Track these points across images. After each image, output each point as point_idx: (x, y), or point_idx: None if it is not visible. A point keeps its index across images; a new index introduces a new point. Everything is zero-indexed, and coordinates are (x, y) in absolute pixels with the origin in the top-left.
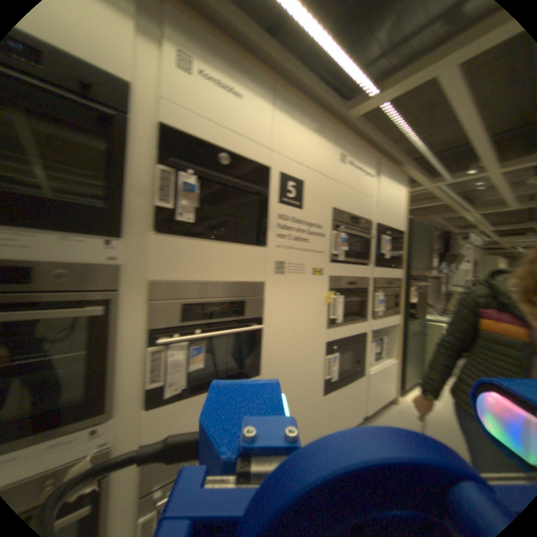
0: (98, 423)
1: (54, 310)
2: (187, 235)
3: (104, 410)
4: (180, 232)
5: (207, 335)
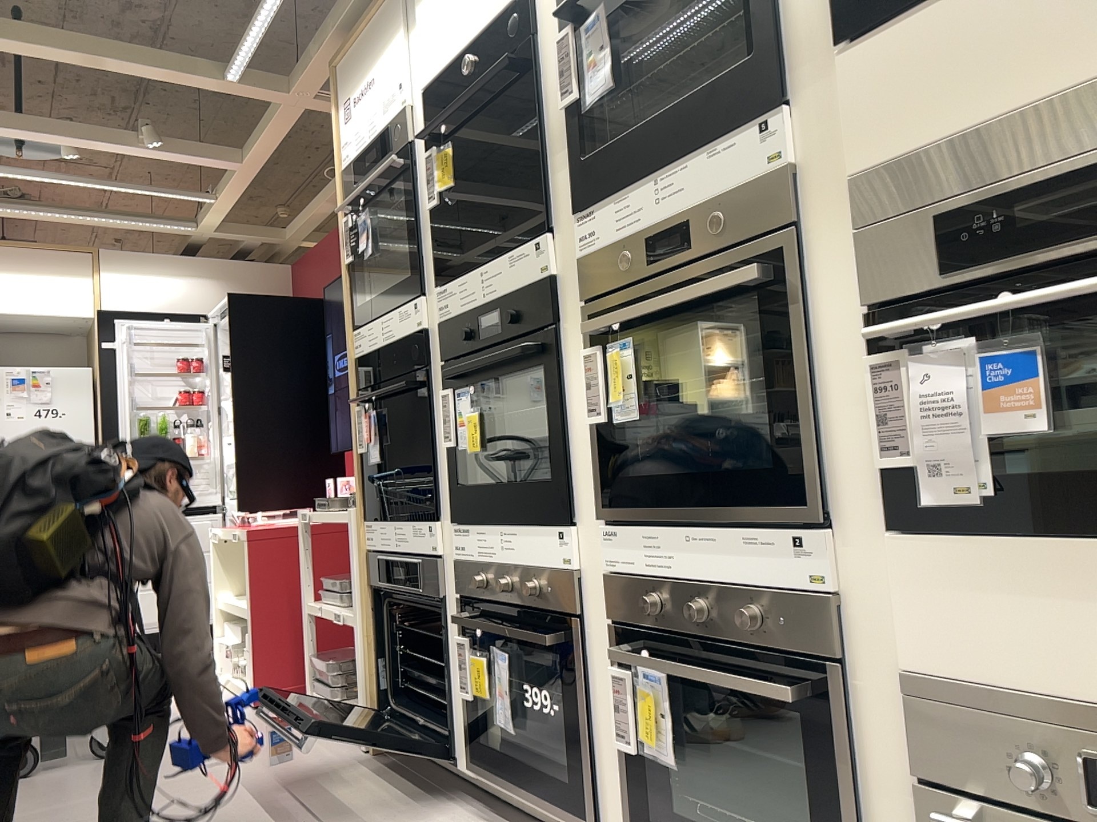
0: (803, 529)
1: (699, 284)
2: (915, 6)
3: (803, 500)
4: (904, 11)
5: (1008, 303)
